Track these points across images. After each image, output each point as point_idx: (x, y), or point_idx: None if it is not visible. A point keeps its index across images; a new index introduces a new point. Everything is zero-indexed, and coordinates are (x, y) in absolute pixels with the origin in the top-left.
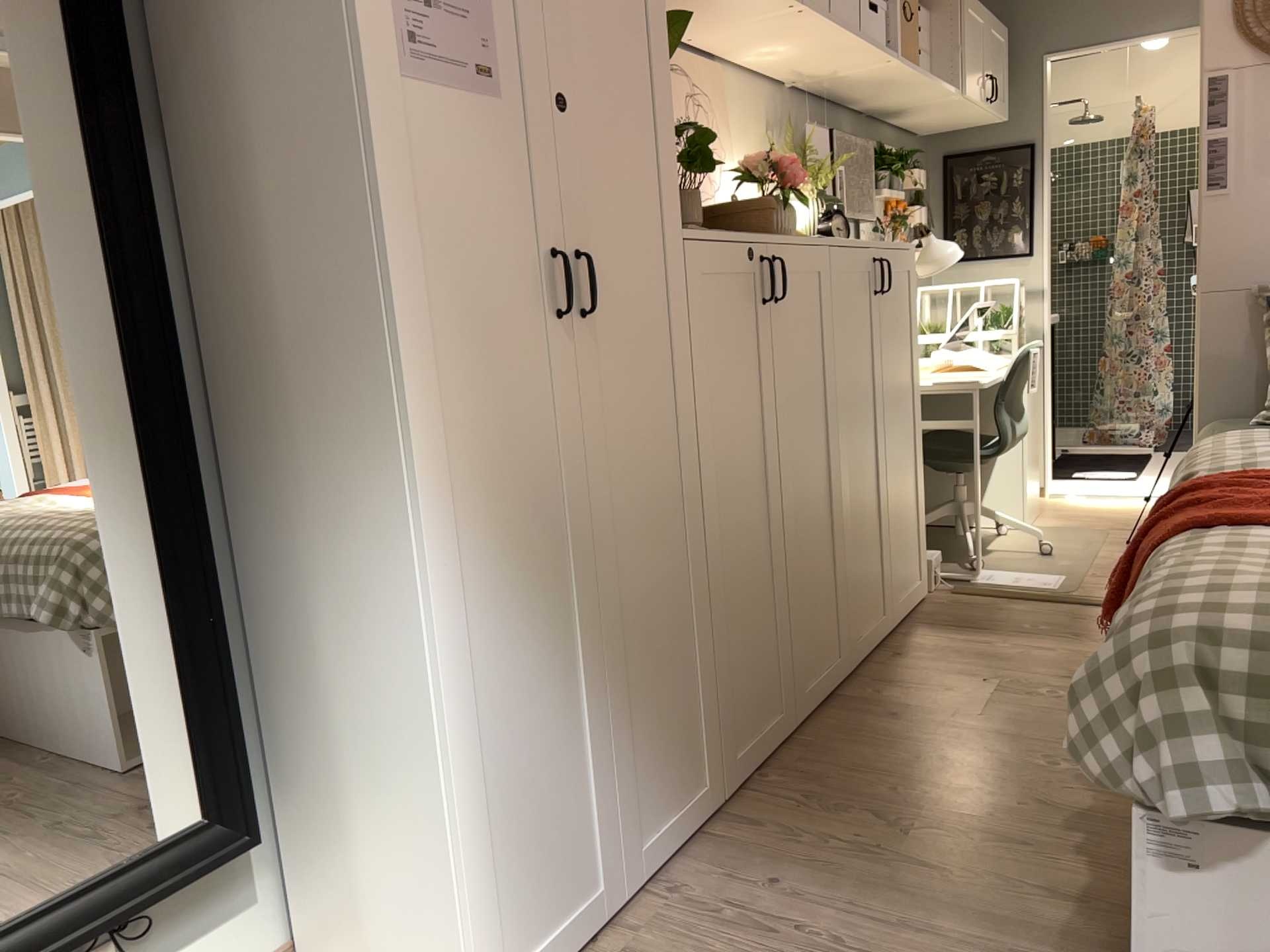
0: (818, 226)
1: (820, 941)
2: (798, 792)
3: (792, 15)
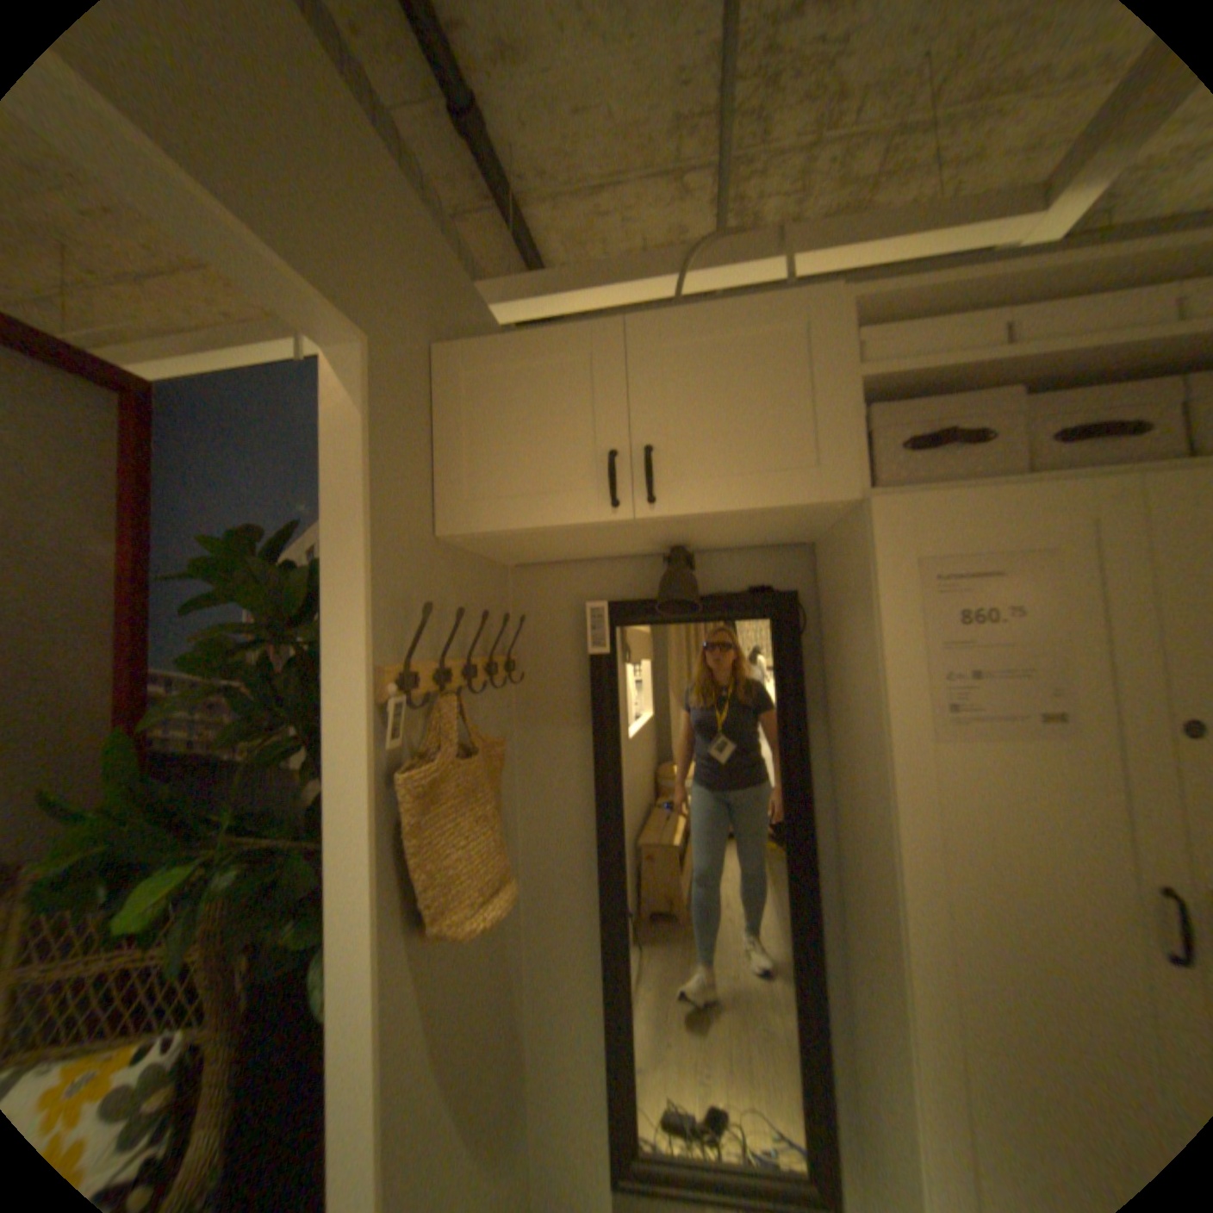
0: None
1: None
2: None
3: None
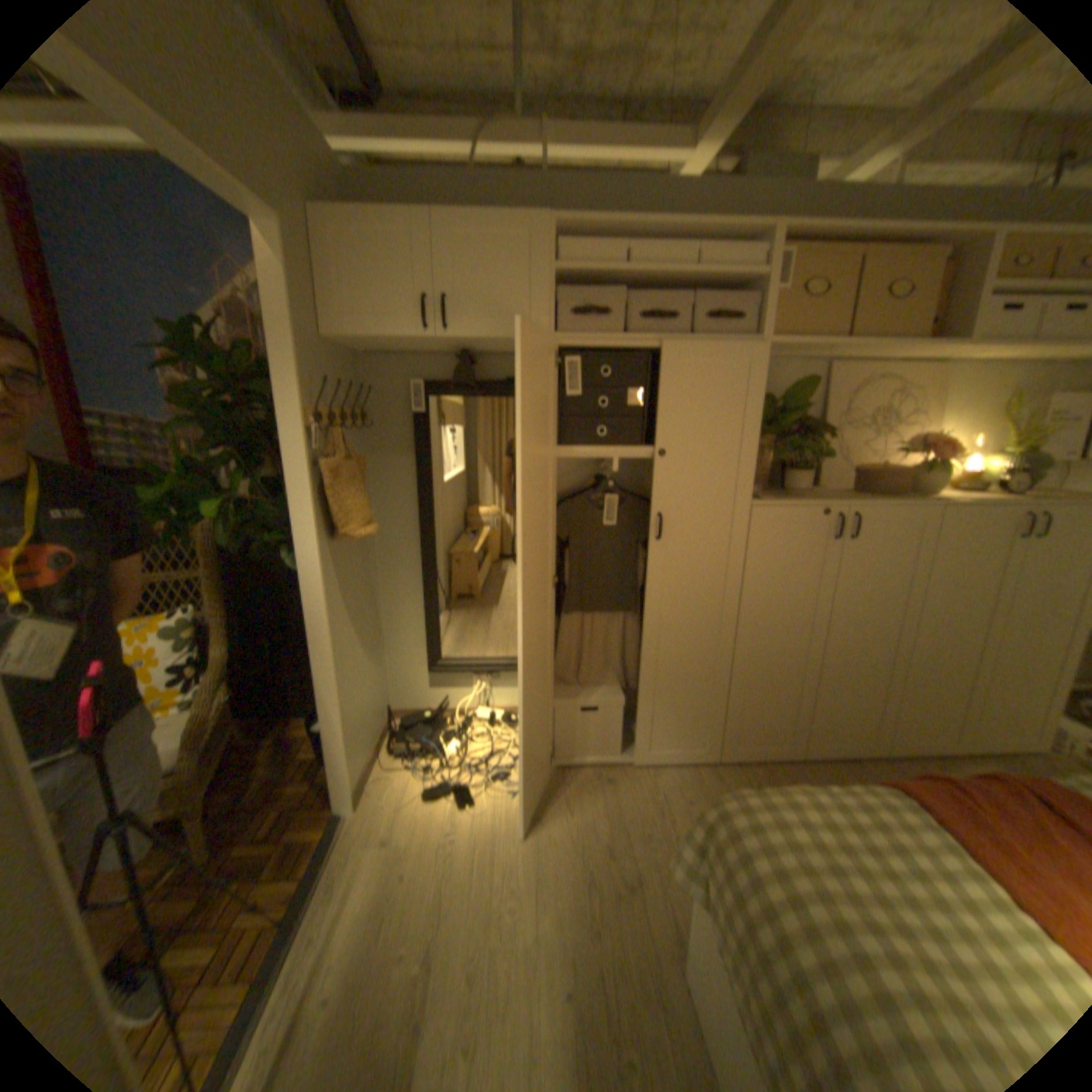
0: (1001, 479)
1: (678, 831)
2: (762, 783)
3: (971, 347)
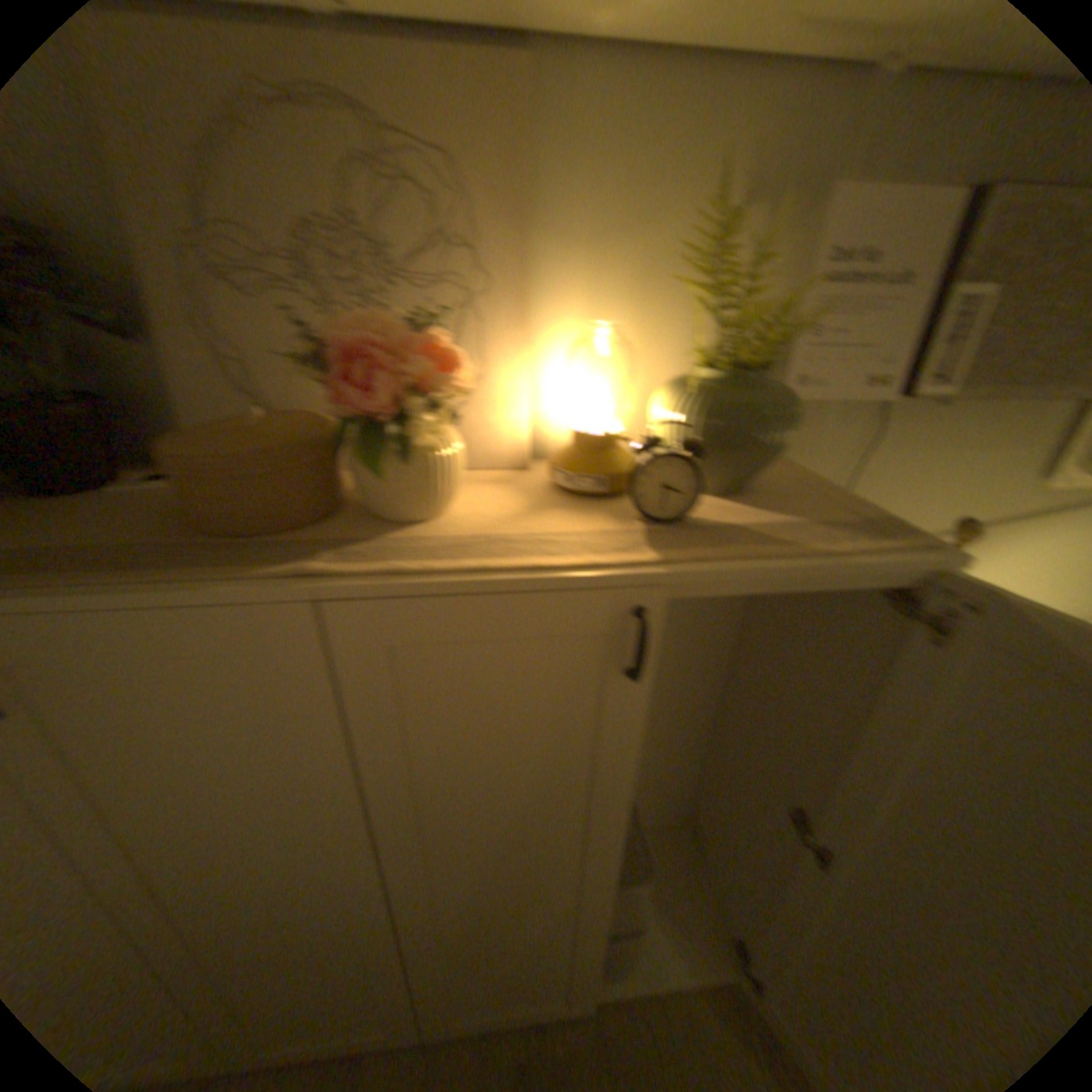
0: (636, 459)
1: None
2: None
3: None
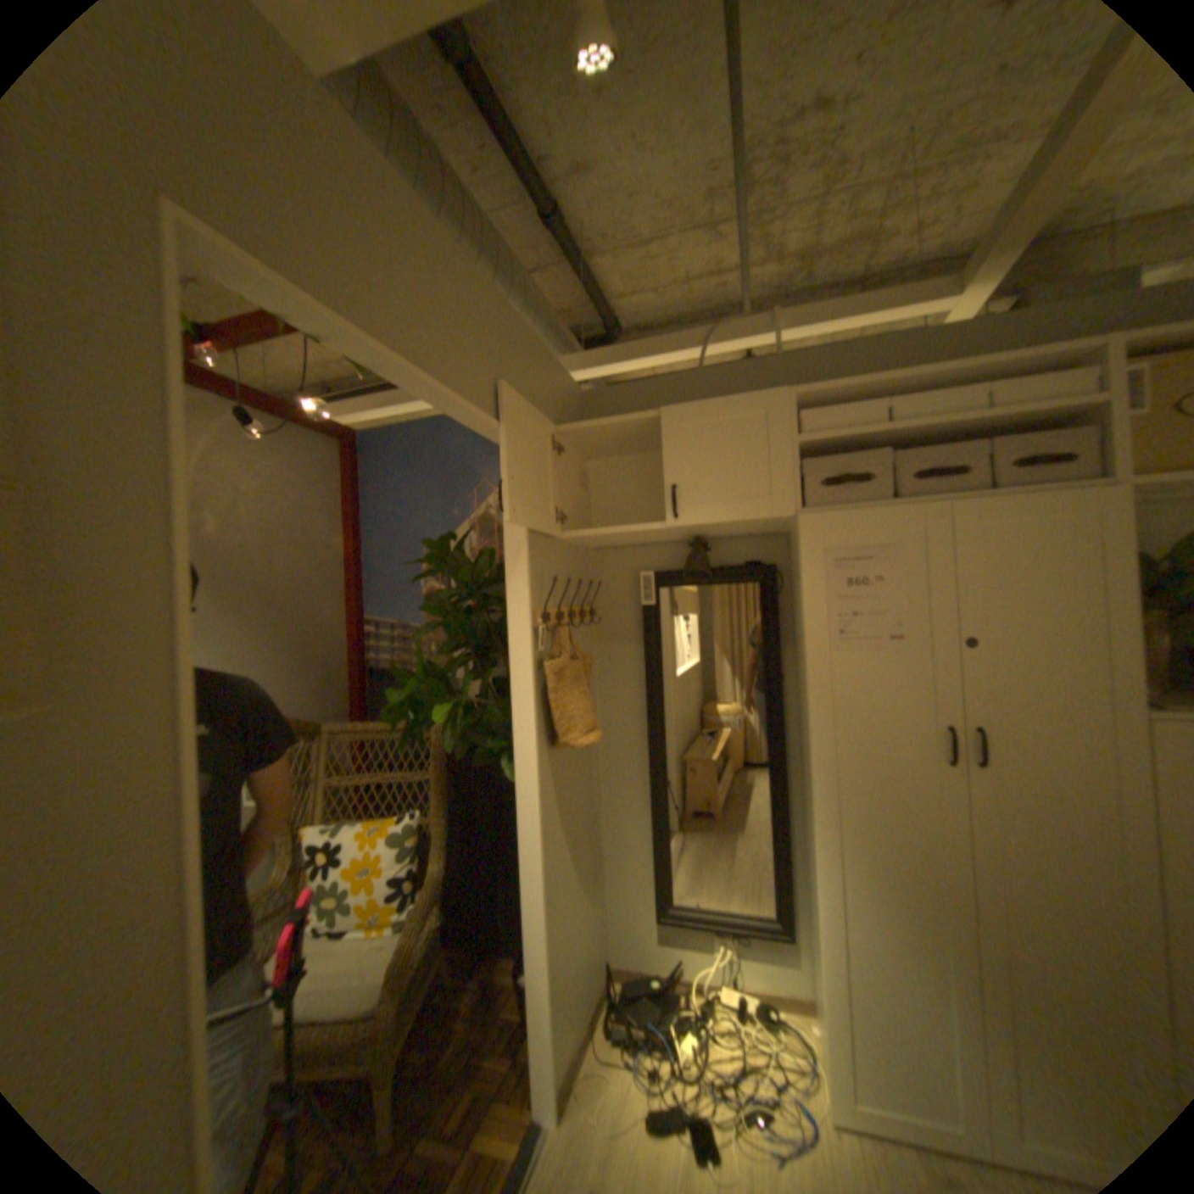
0: None
1: None
2: None
3: None
